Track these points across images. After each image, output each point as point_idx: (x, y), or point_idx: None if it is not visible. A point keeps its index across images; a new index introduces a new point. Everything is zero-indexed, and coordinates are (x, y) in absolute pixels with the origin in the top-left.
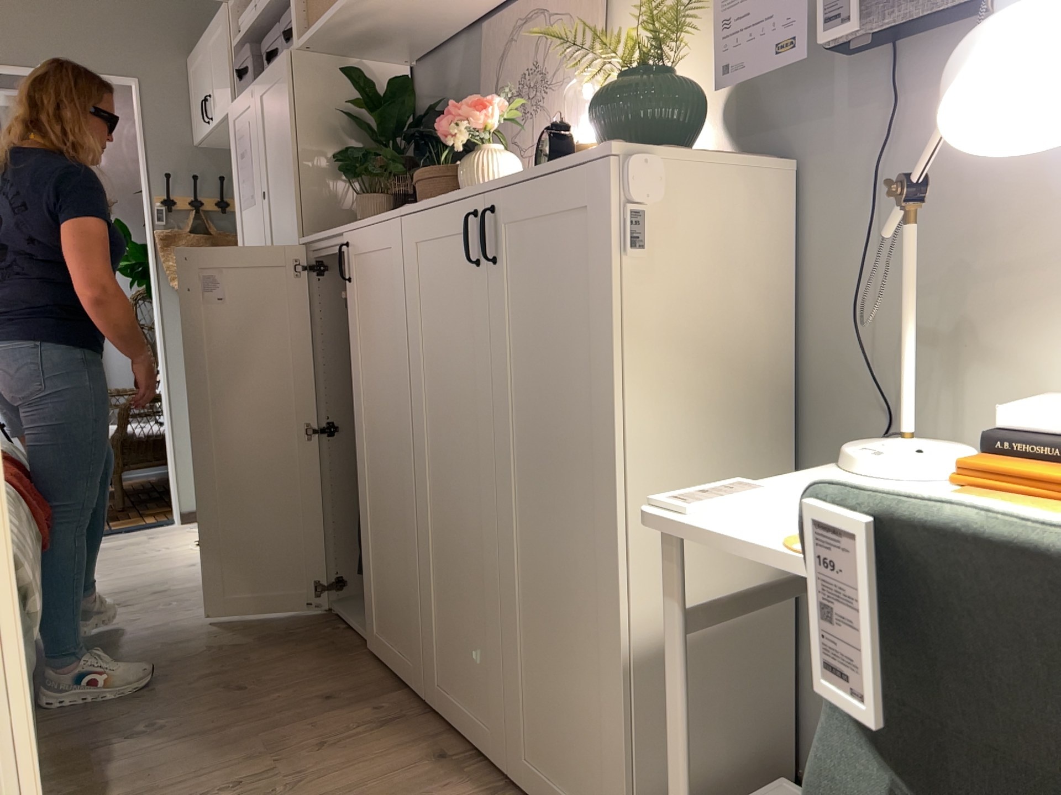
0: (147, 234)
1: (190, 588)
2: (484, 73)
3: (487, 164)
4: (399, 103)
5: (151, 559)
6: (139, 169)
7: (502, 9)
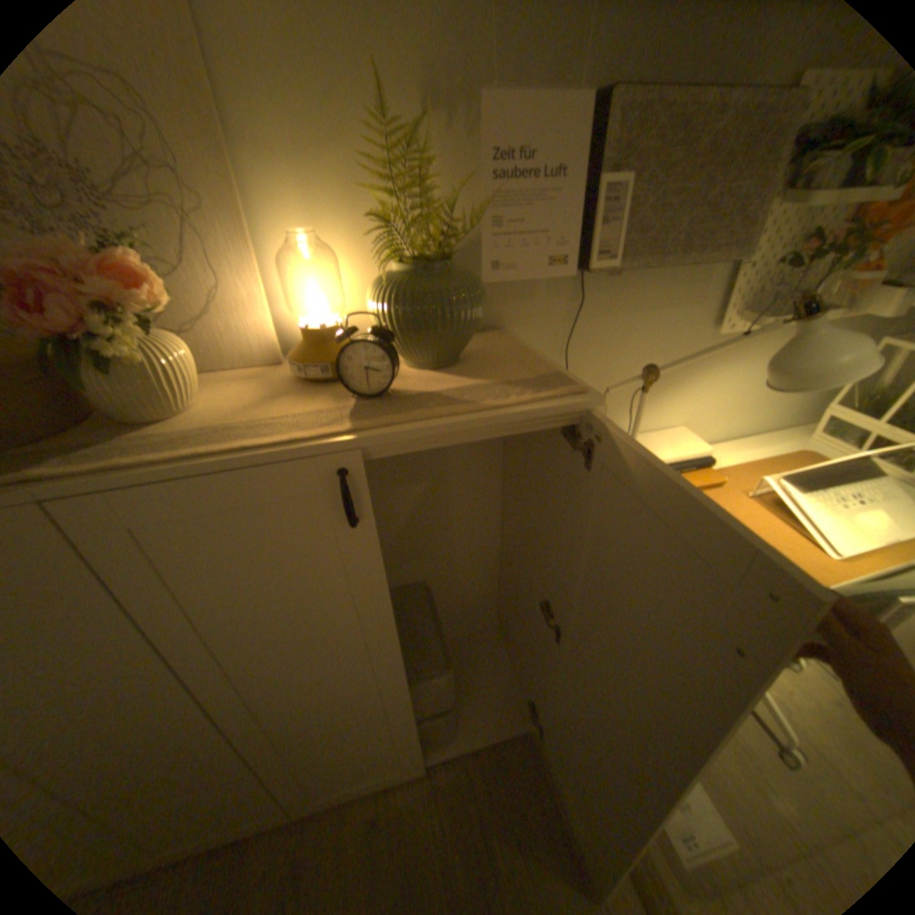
0: None
1: None
2: None
3: (167, 359)
4: None
5: None
6: None
7: None
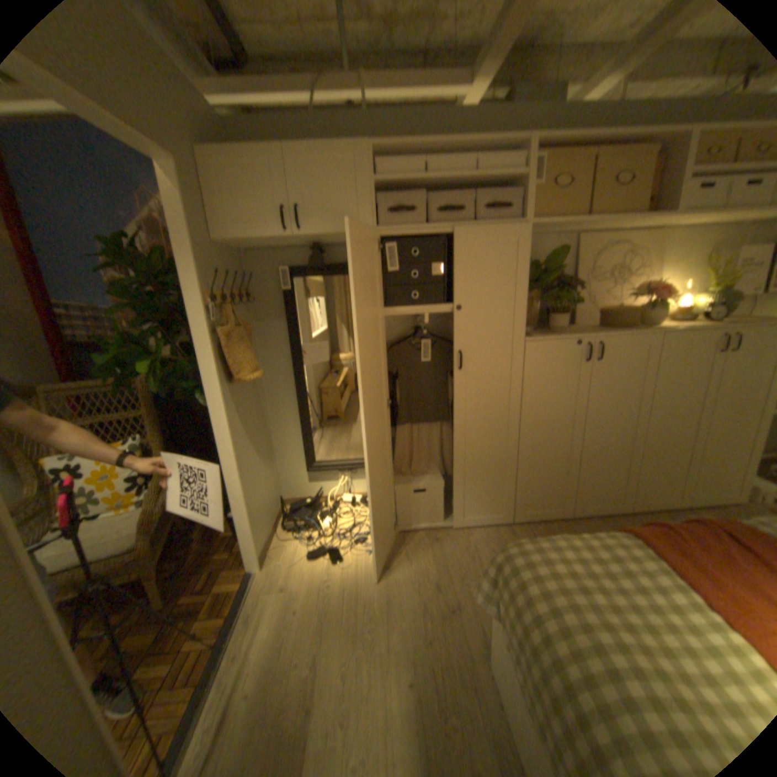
0: (200, 331)
1: (440, 572)
2: (581, 257)
3: (669, 310)
4: (563, 267)
5: (352, 591)
6: (178, 261)
7: (592, 231)
